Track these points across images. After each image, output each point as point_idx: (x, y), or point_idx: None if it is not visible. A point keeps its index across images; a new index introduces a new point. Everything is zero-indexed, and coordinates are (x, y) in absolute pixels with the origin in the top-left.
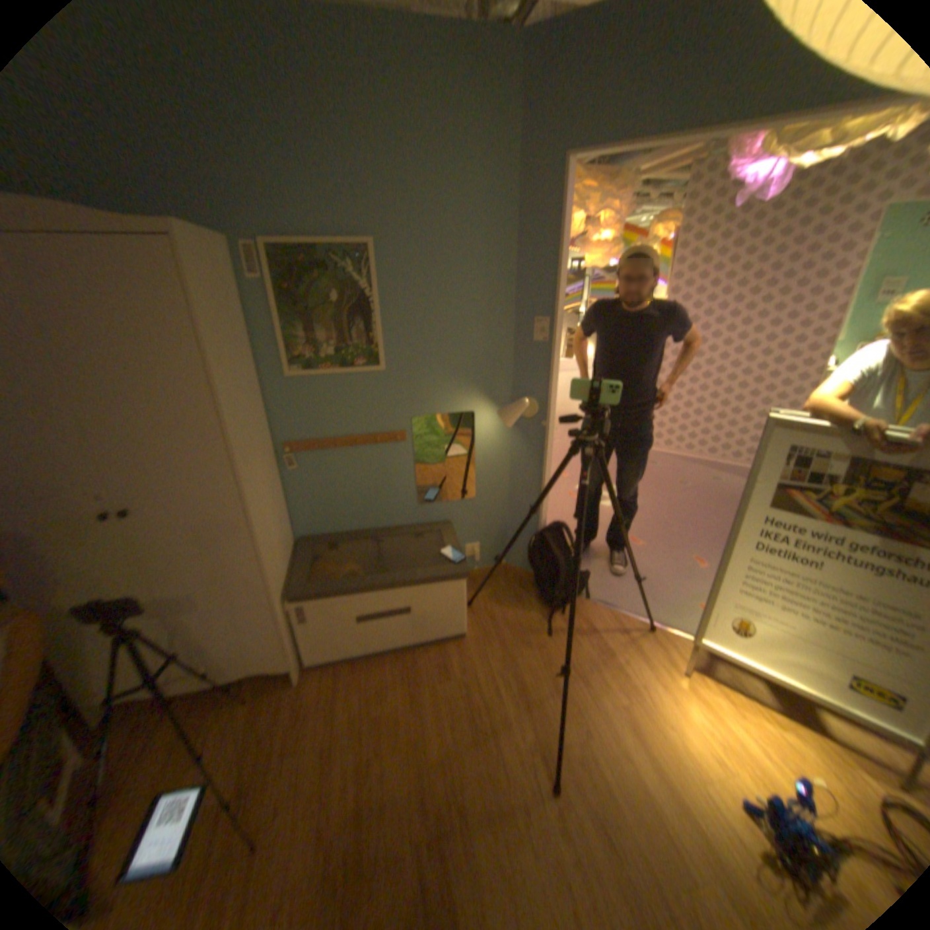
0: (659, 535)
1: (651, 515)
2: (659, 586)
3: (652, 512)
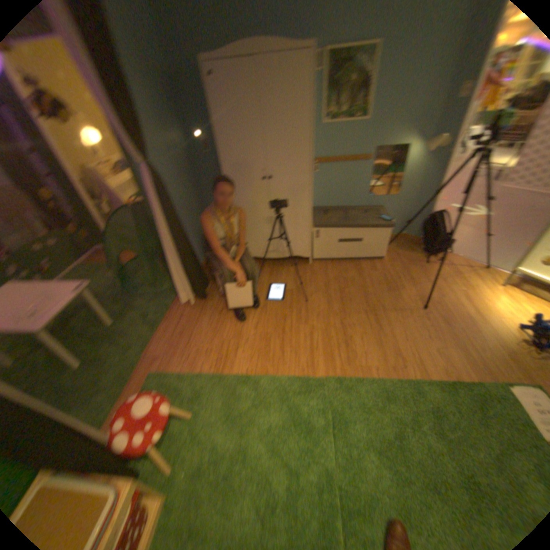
0: (504, 231)
1: (501, 222)
2: (497, 252)
3: (502, 220)
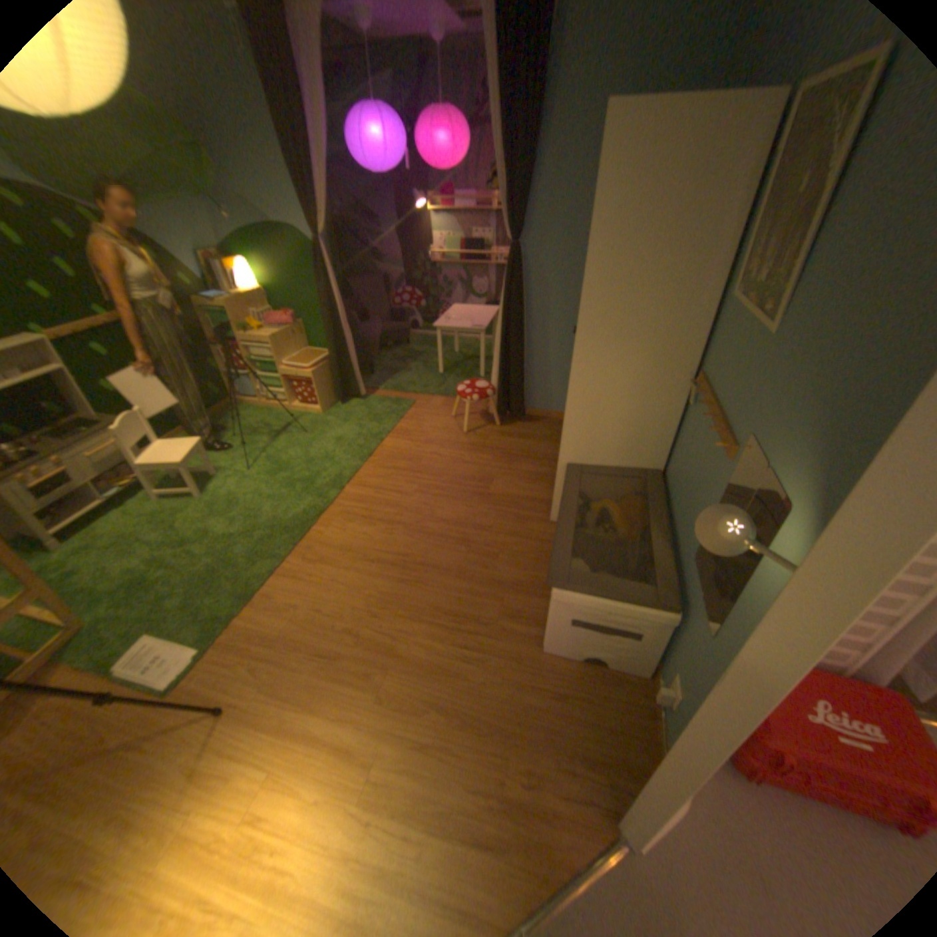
0: None
1: None
2: None
3: None
